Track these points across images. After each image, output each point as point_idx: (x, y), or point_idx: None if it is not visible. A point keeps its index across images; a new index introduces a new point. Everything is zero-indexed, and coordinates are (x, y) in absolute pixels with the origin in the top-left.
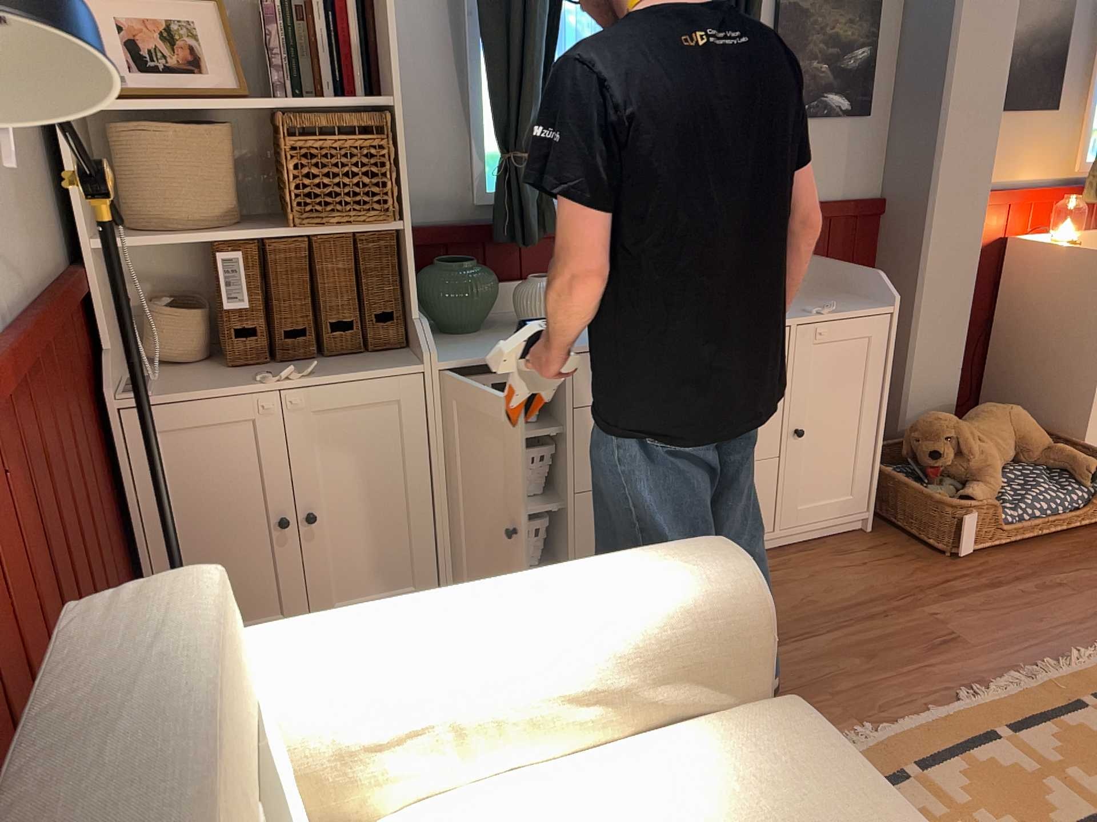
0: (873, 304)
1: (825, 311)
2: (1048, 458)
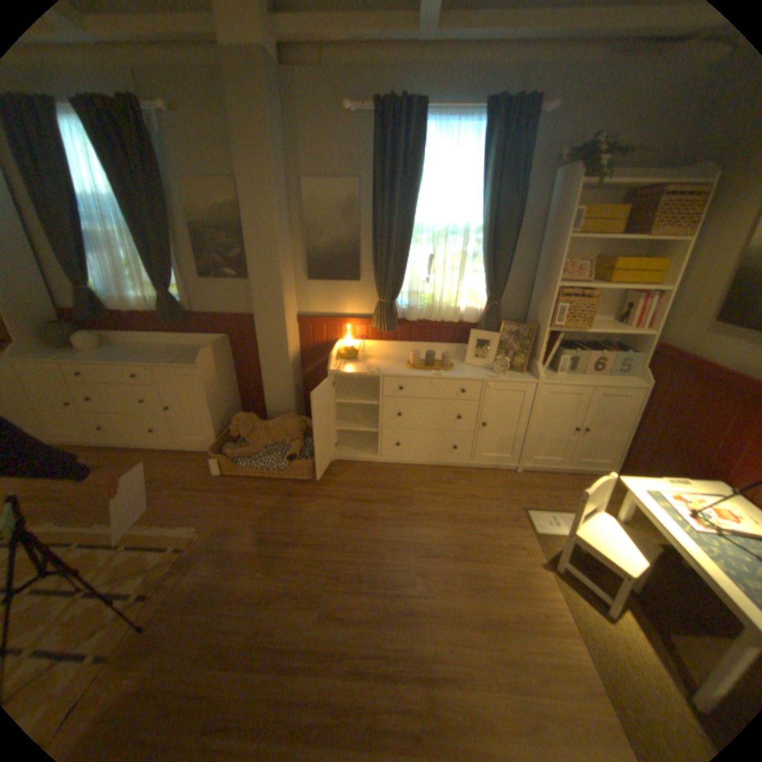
0: (195, 363)
1: (167, 362)
2: (293, 445)
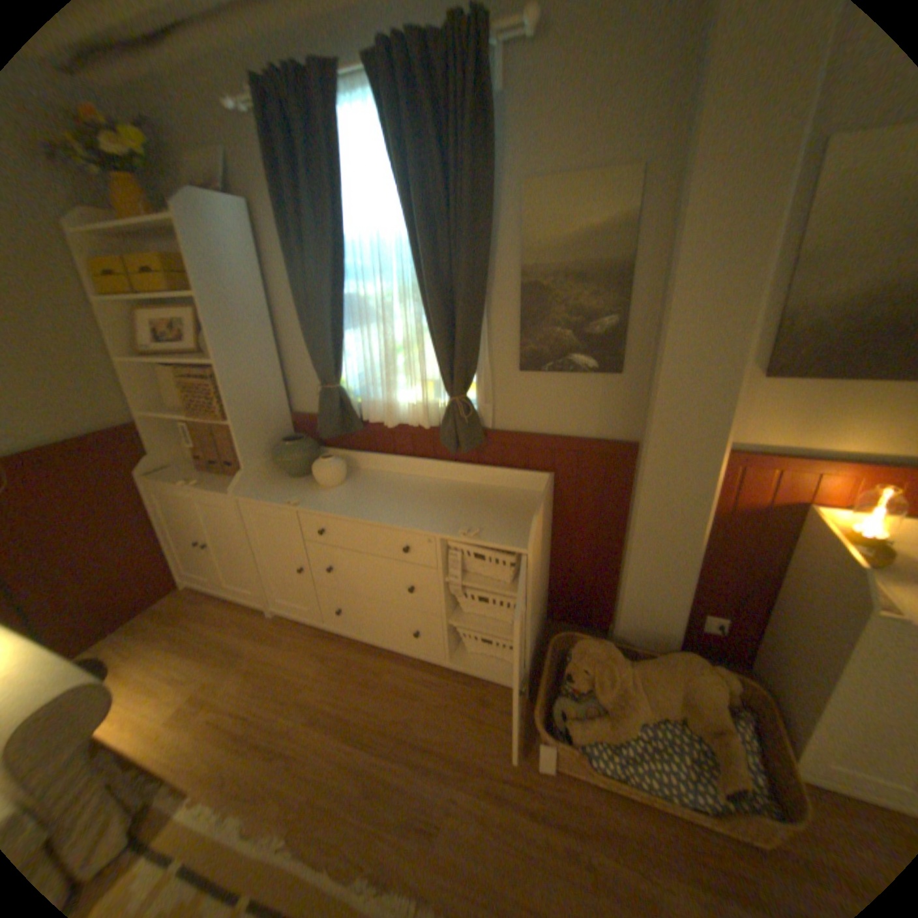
0: (522, 539)
1: (470, 533)
2: (717, 741)
